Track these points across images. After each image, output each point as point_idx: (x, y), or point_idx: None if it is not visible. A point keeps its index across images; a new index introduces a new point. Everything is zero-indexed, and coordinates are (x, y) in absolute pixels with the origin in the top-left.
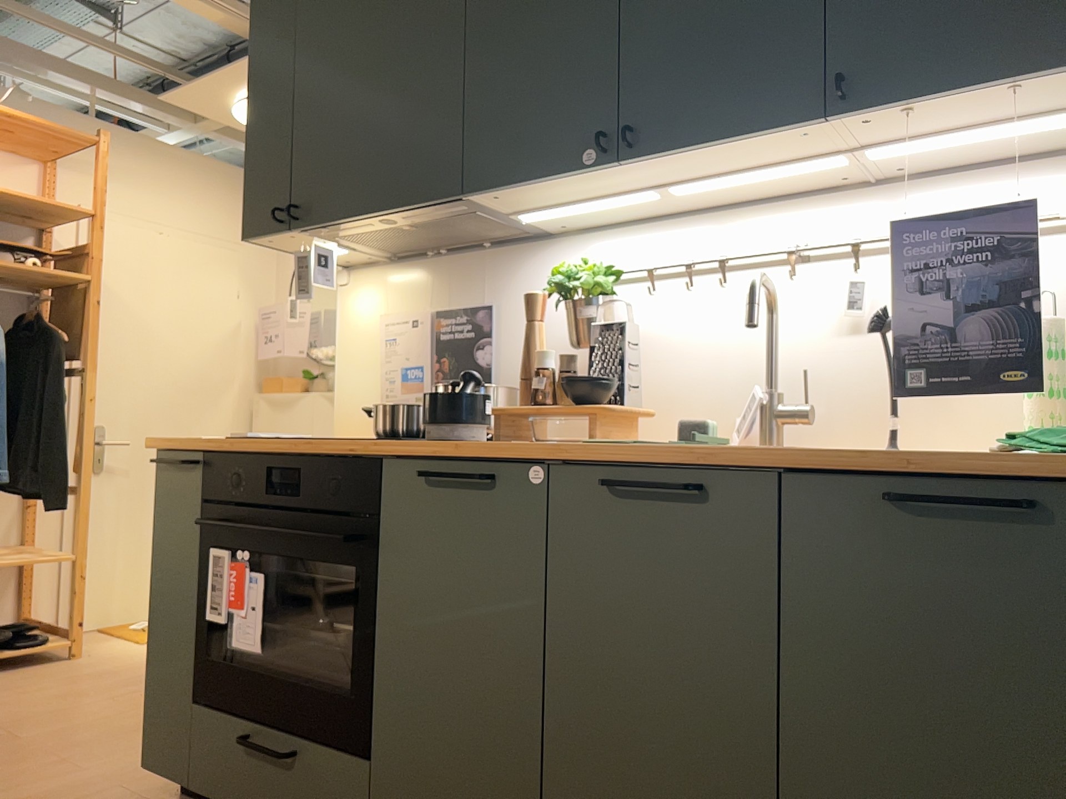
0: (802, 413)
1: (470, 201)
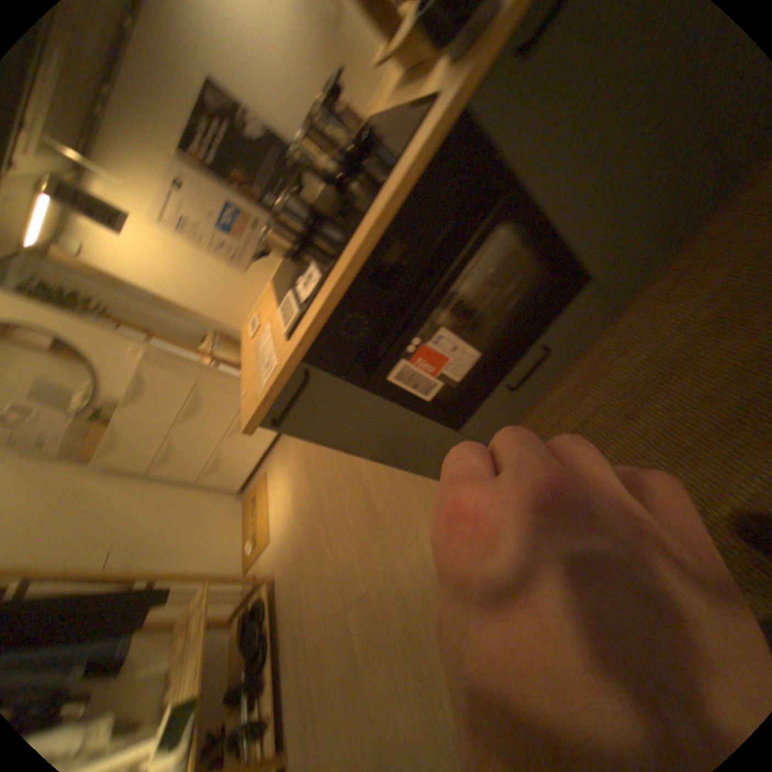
0: None
1: None
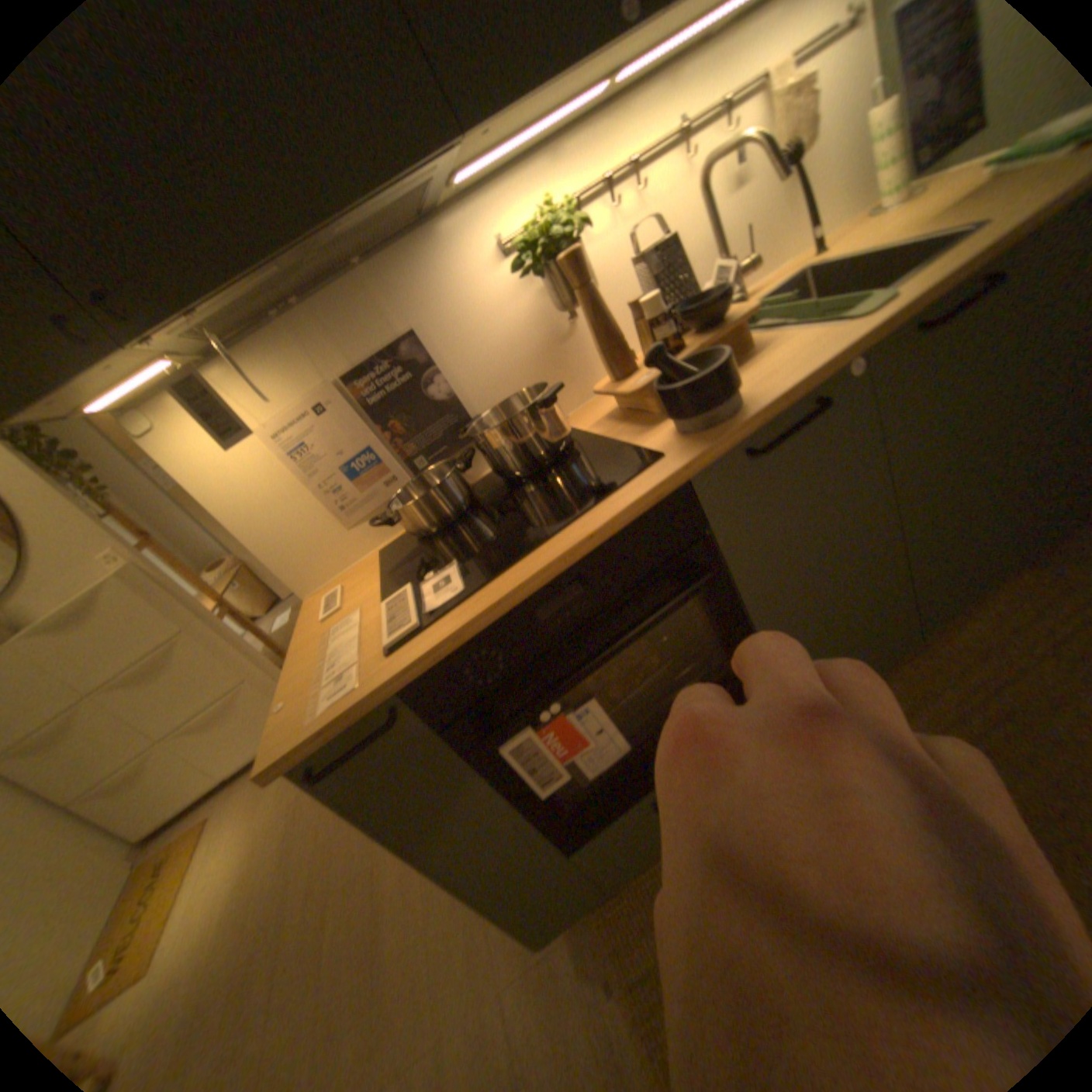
0: (759, 259)
1: (447, 148)
